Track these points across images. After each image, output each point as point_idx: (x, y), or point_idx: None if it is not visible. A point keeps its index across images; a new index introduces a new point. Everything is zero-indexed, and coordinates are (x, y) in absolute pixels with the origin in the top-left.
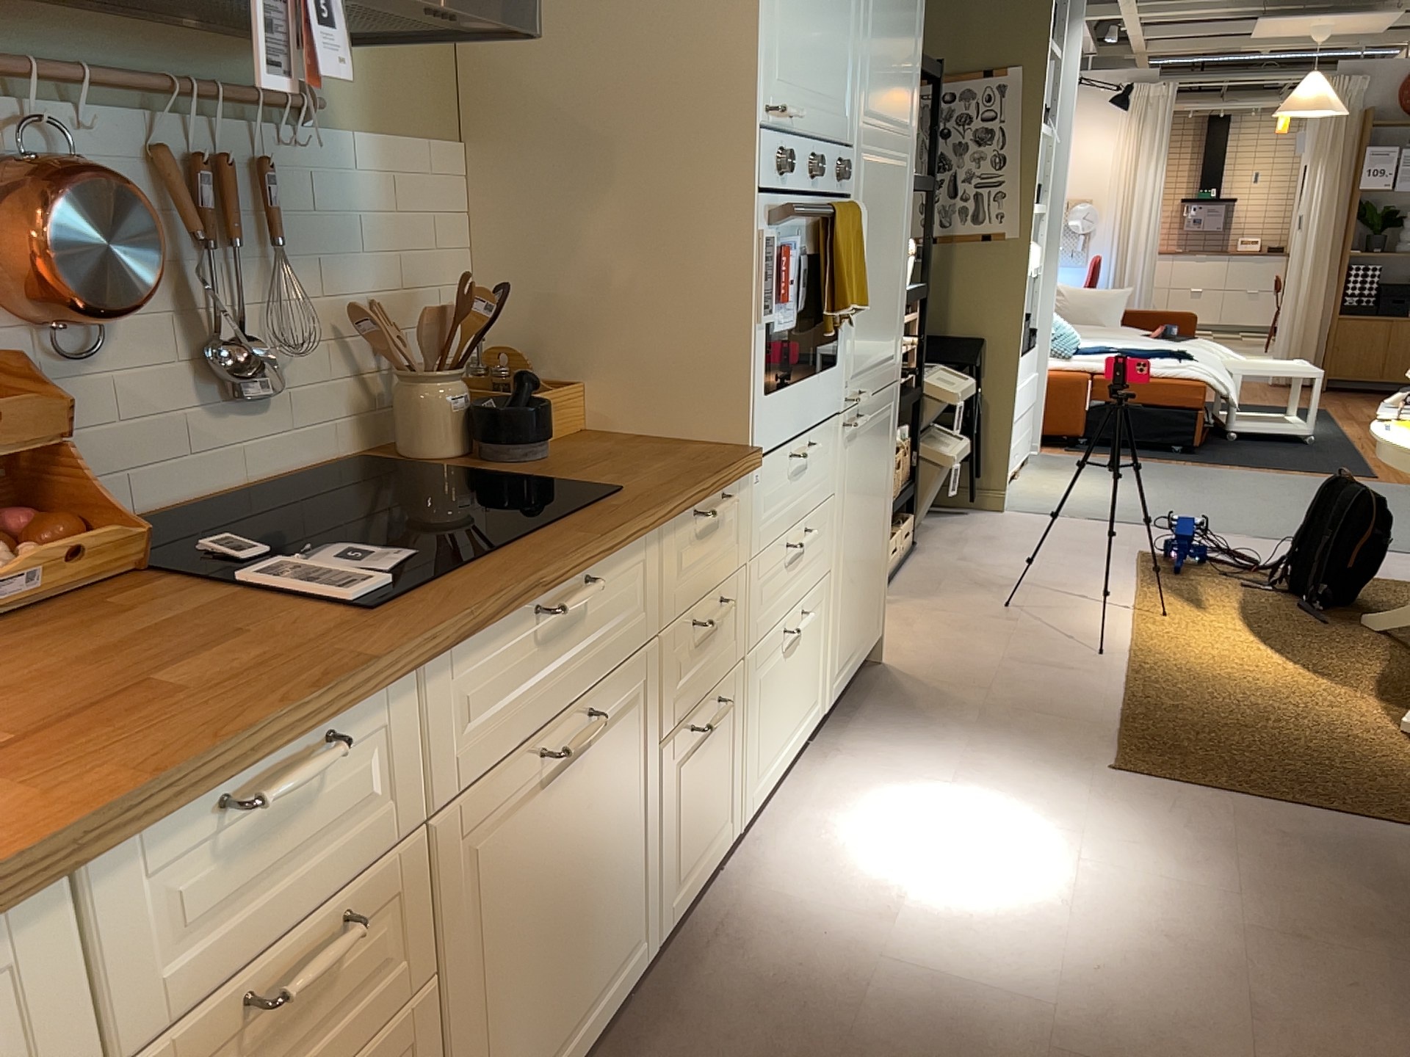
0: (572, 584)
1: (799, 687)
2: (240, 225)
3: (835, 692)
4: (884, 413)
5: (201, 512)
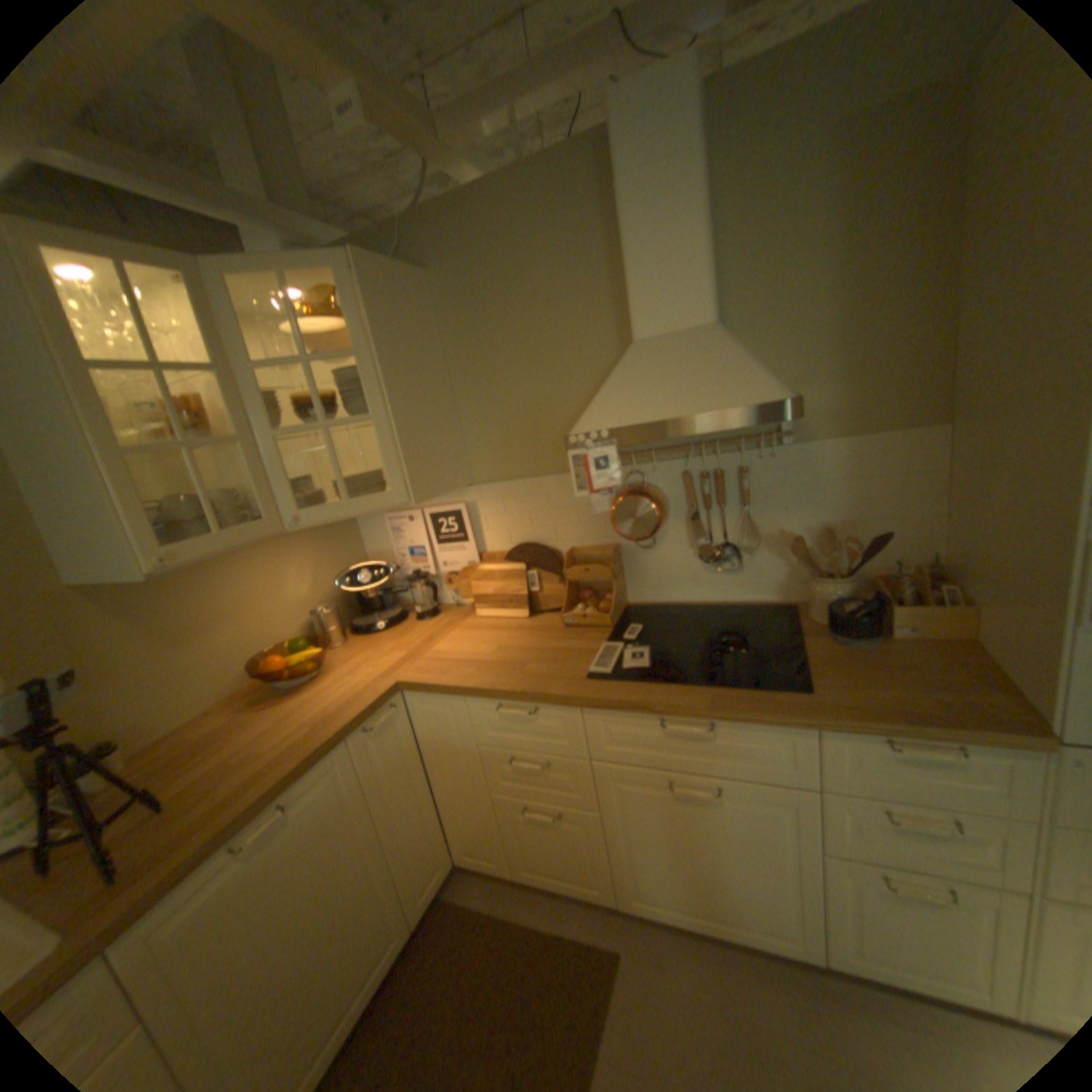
0: (702, 721)
1: None
2: (729, 496)
3: None
4: None
5: (698, 608)
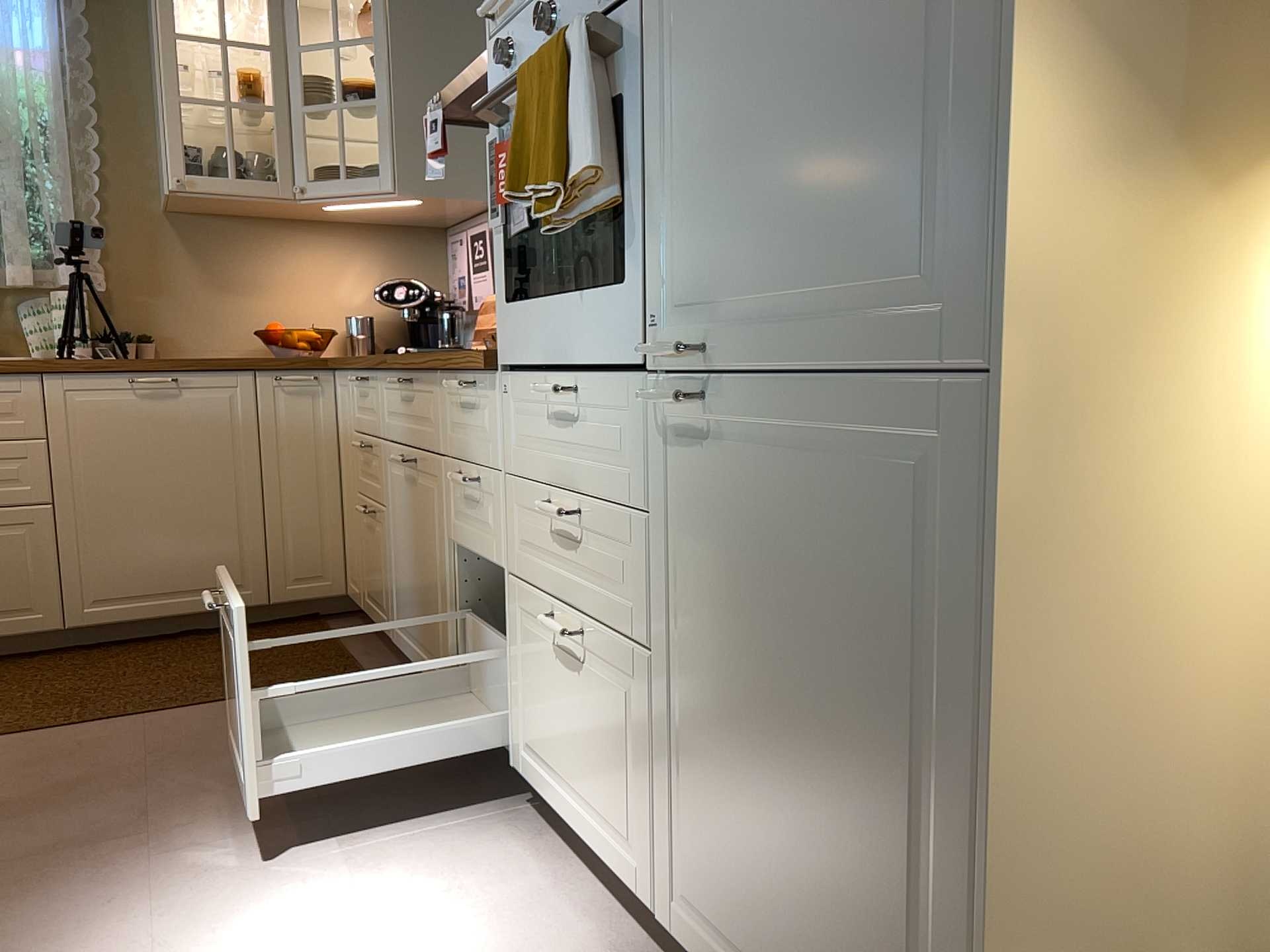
0: (409, 378)
1: (589, 752)
2: None
3: (686, 937)
4: (873, 451)
5: None
